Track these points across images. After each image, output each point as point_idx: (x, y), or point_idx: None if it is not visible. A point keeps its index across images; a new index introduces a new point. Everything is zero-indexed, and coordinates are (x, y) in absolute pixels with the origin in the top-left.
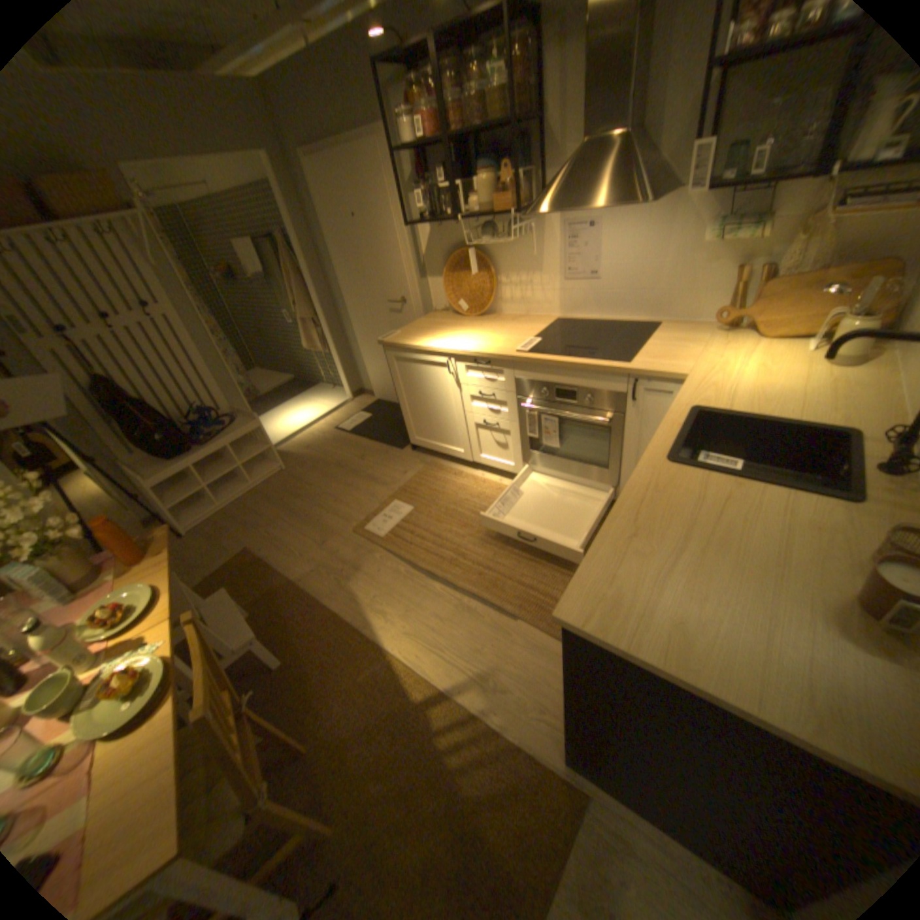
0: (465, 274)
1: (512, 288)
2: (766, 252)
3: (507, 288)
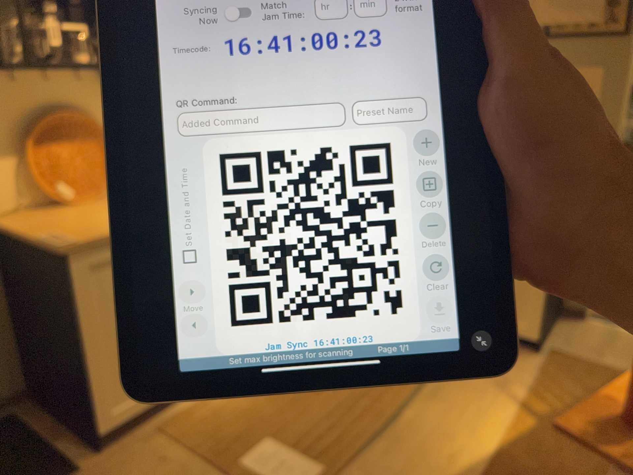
0: (62, 146)
1: None
2: None
3: None
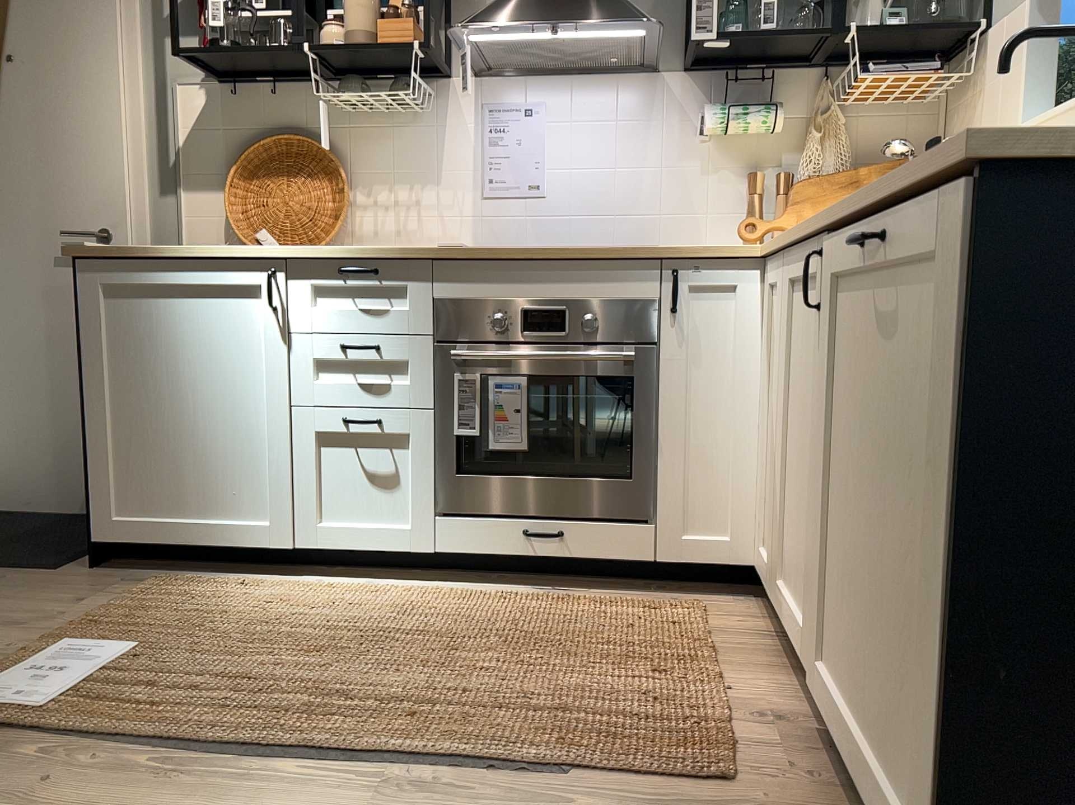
0: (279, 181)
1: (379, 212)
2: (772, 162)
3: (368, 212)
